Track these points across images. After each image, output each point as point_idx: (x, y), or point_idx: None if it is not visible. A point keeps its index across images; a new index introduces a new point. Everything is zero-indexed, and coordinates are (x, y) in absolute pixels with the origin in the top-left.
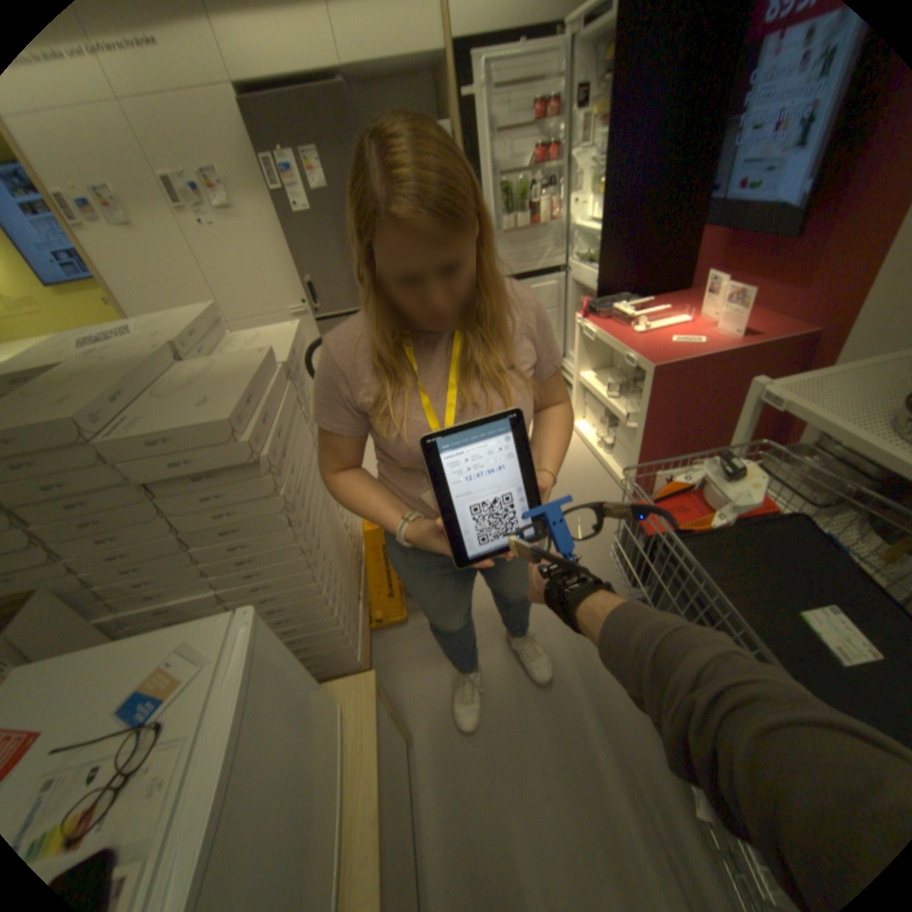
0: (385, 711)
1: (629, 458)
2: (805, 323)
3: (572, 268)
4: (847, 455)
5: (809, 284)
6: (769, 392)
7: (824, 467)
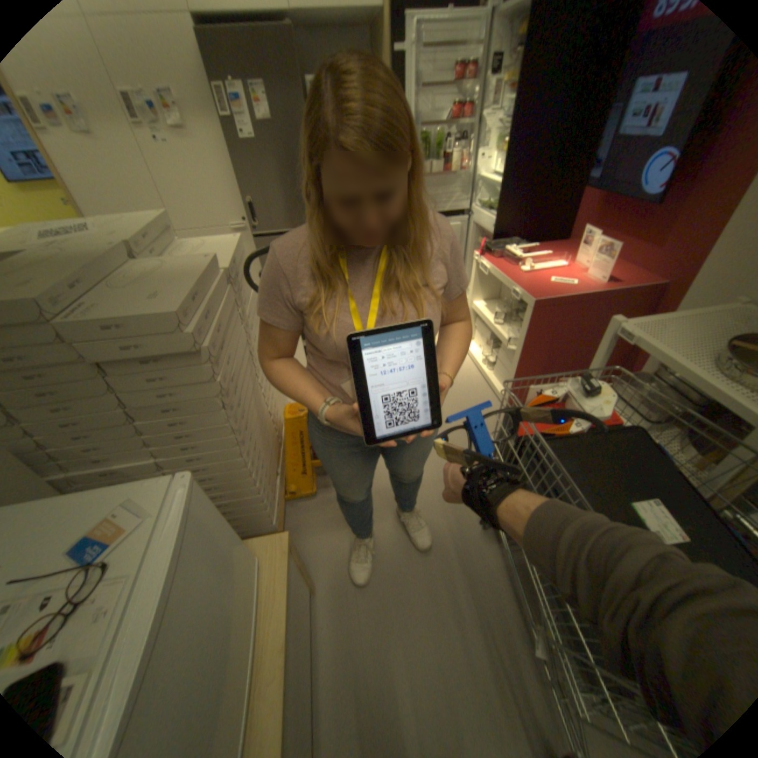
0: (294, 565)
1: (507, 374)
2: (657, 276)
3: (474, 213)
4: (677, 384)
5: (663, 244)
6: (624, 329)
7: (659, 392)
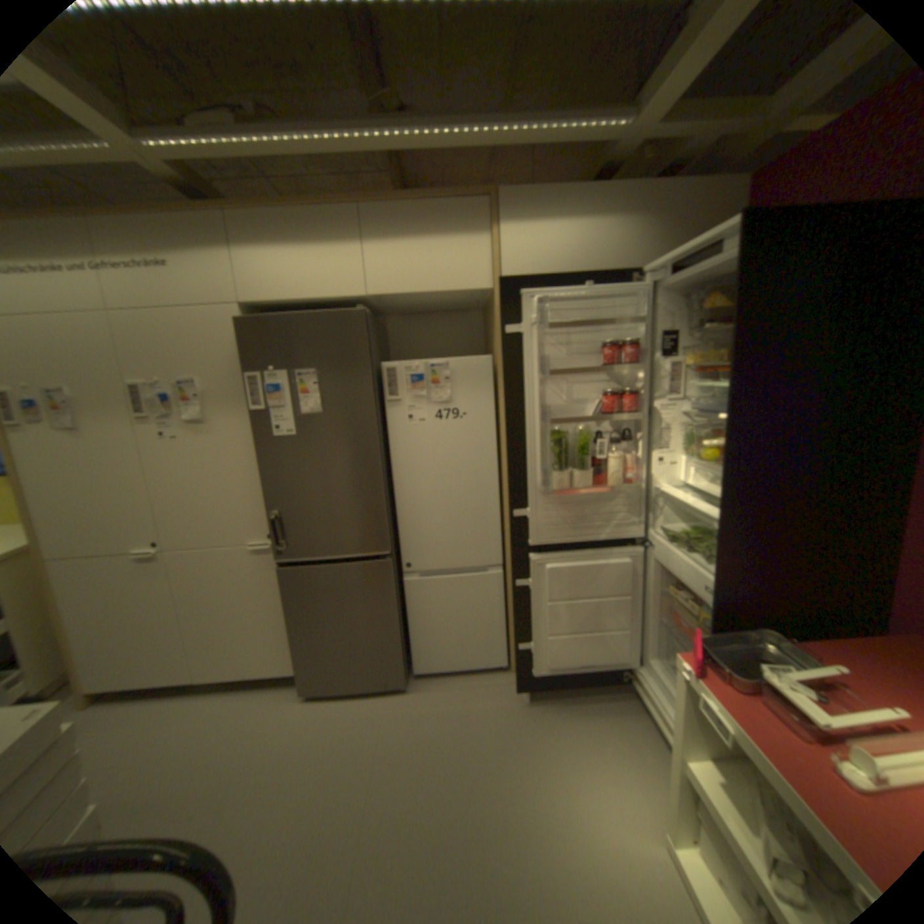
0: None
1: None
2: None
3: (655, 544)
4: None
5: None
6: None
7: None
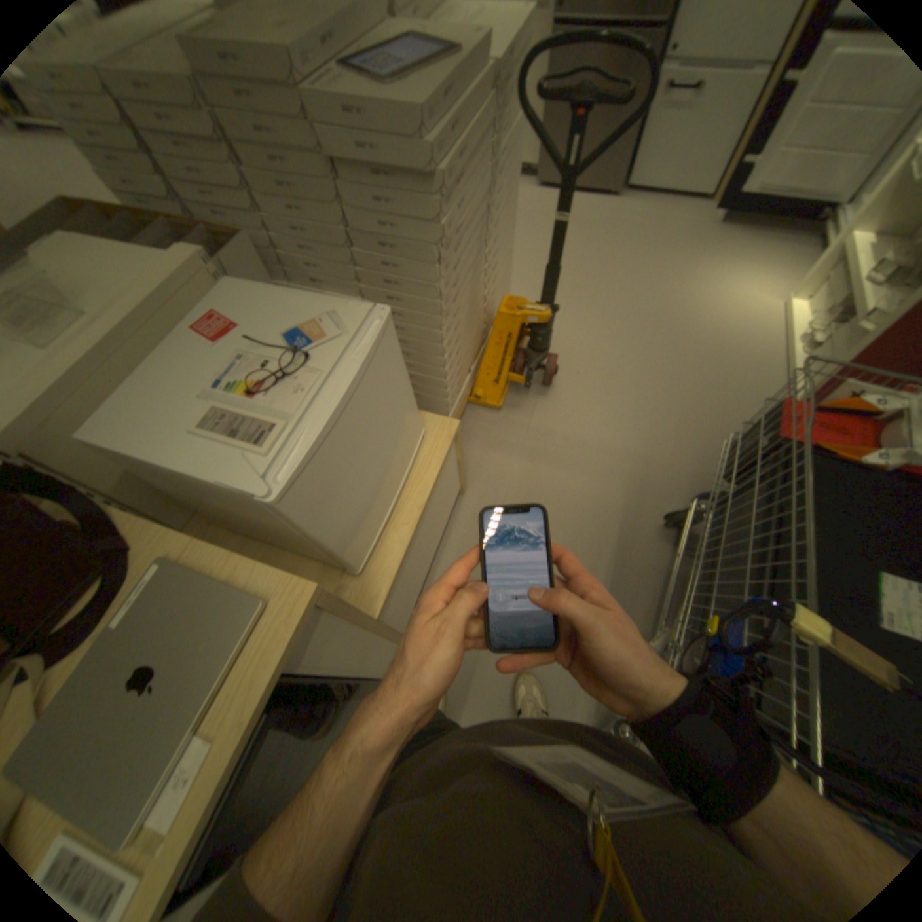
0: (456, 459)
1: (830, 366)
2: None
3: None
4: None
5: None
6: None
7: None
